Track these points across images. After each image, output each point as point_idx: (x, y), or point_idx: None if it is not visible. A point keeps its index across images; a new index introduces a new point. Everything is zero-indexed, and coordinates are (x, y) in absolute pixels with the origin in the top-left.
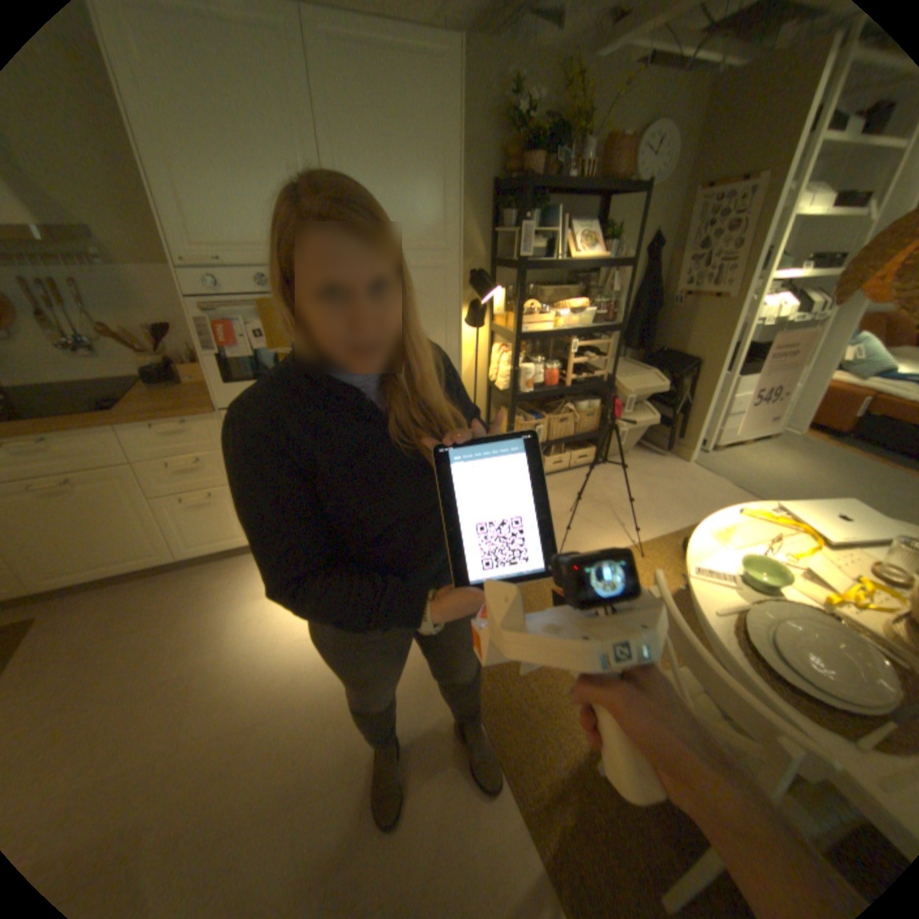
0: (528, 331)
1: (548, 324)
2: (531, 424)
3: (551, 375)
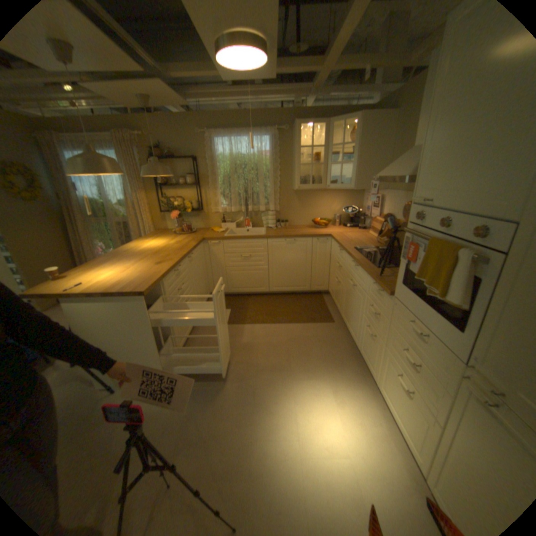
0: None
1: None
2: None
3: None
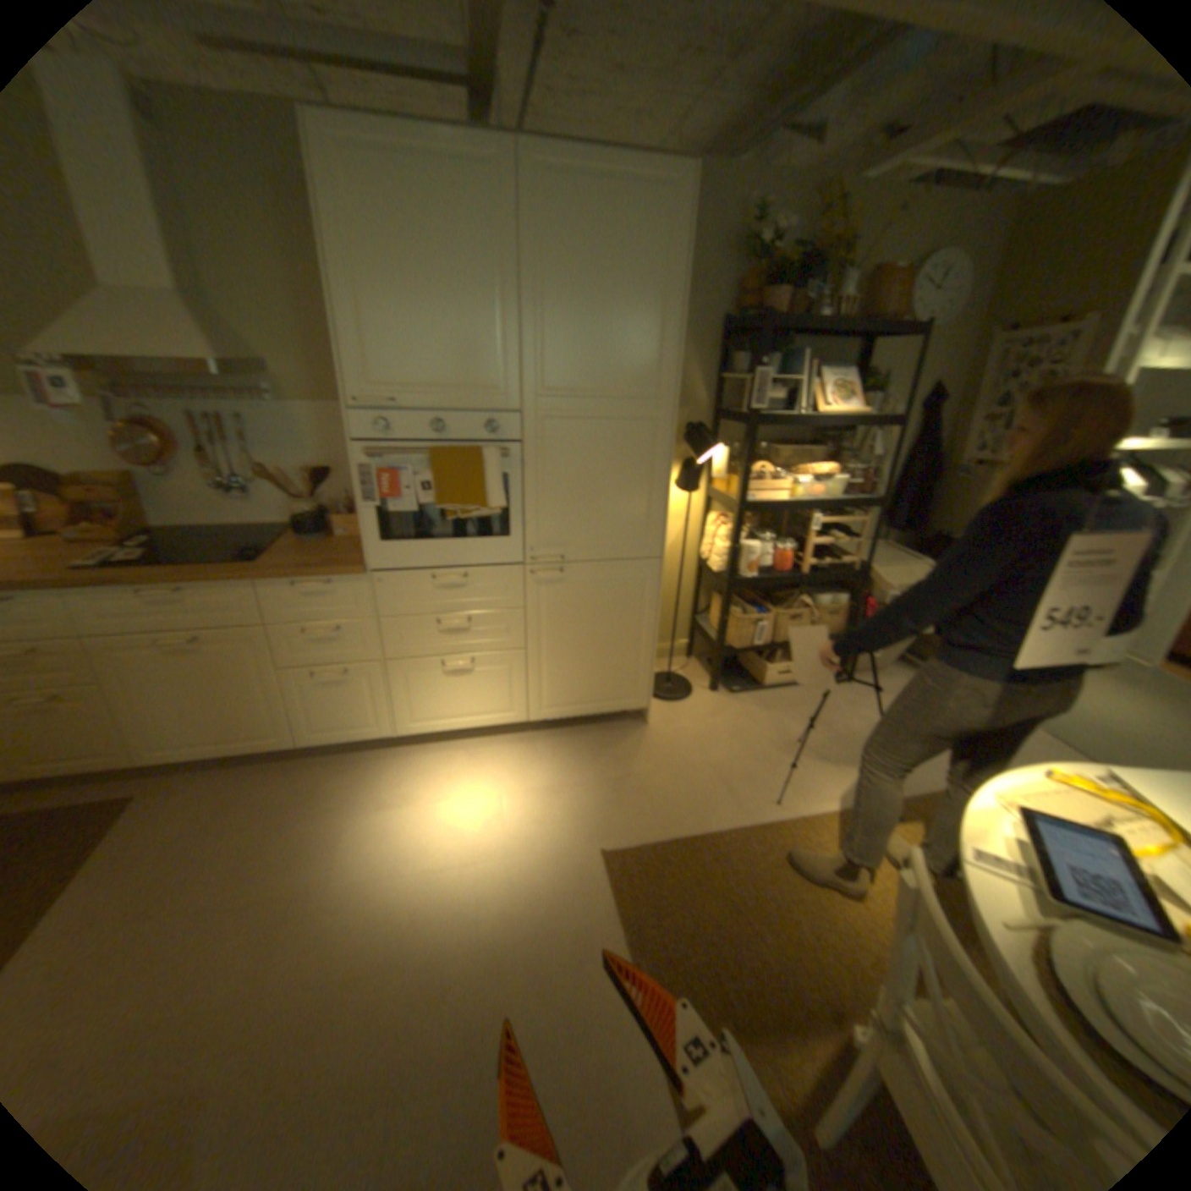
0: (754, 499)
1: (781, 492)
2: (751, 619)
3: (782, 556)
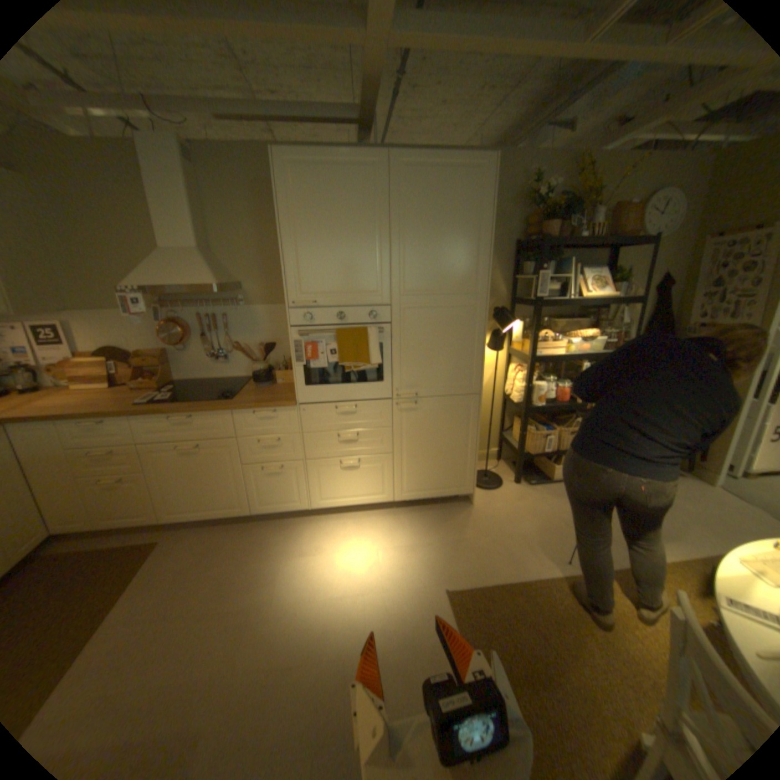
0: (542, 354)
1: (561, 349)
2: (543, 434)
3: (563, 392)
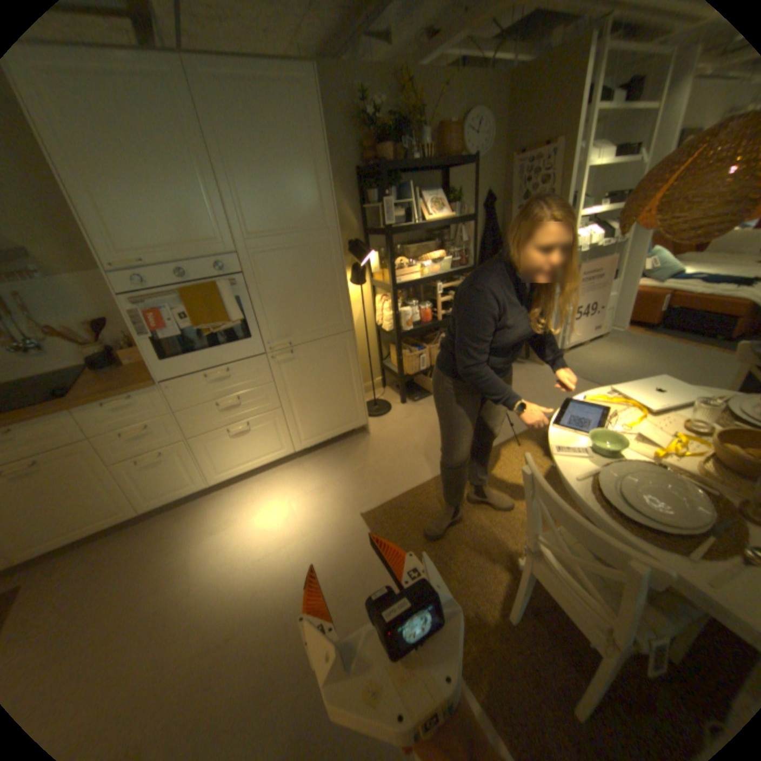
0: (401, 281)
1: (416, 274)
2: (415, 355)
3: (425, 313)
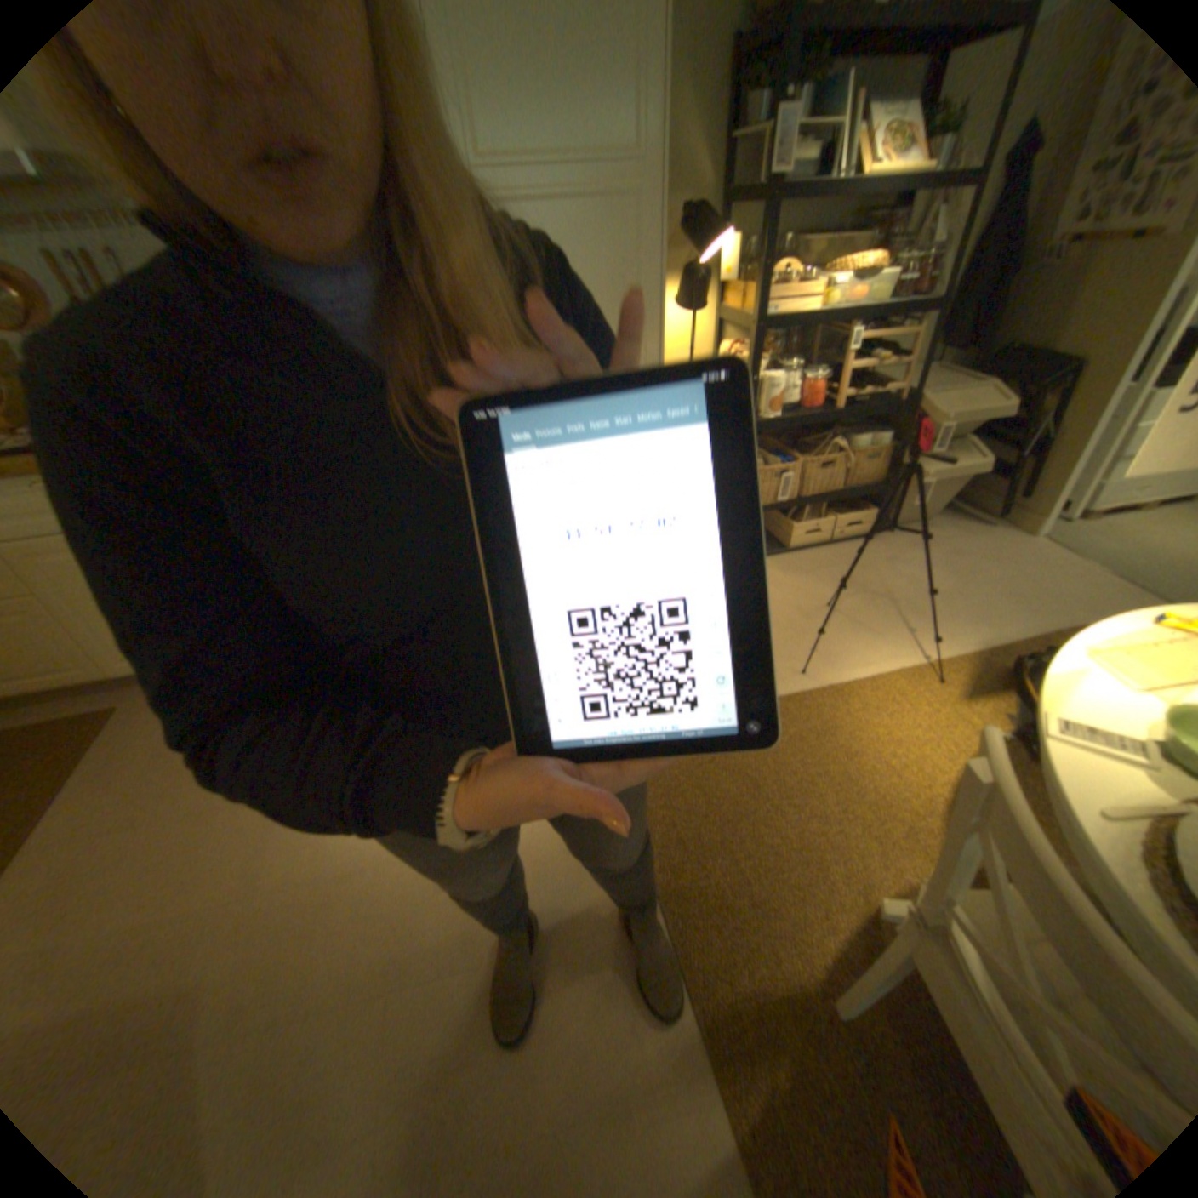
0: (778, 313)
1: (813, 300)
2: (774, 470)
3: (813, 389)
